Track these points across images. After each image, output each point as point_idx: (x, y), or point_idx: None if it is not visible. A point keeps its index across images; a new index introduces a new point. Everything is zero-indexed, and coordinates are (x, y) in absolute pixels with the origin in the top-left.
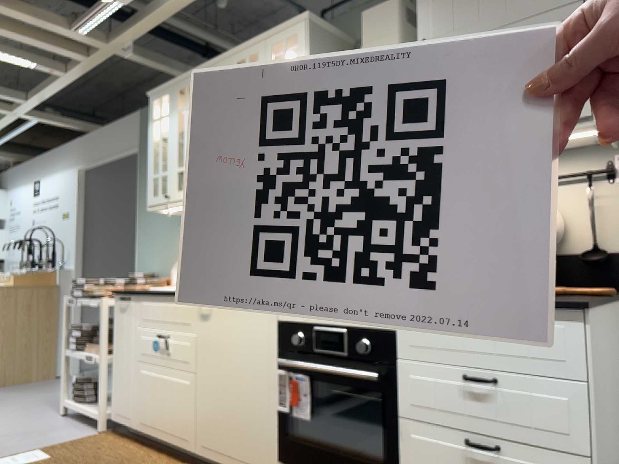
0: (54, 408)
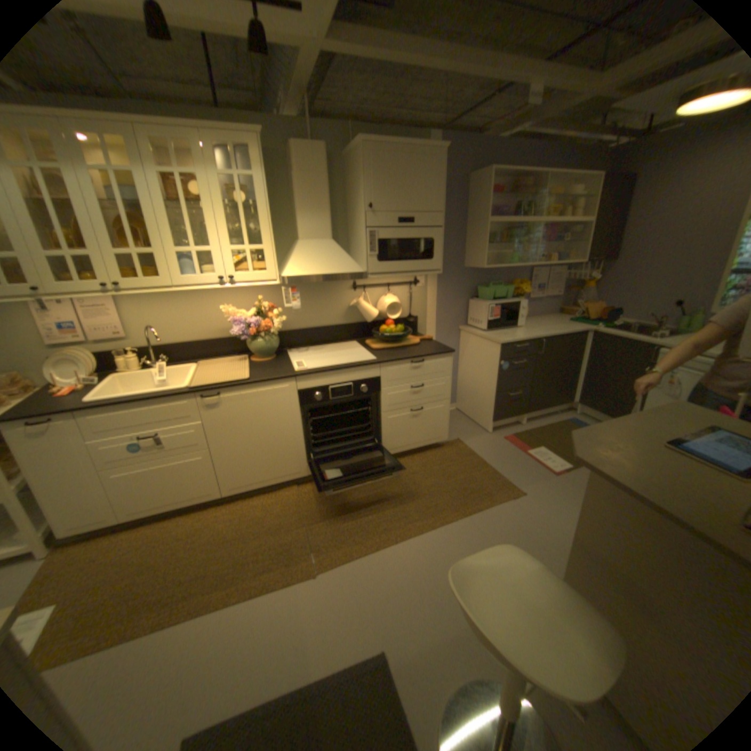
0: None
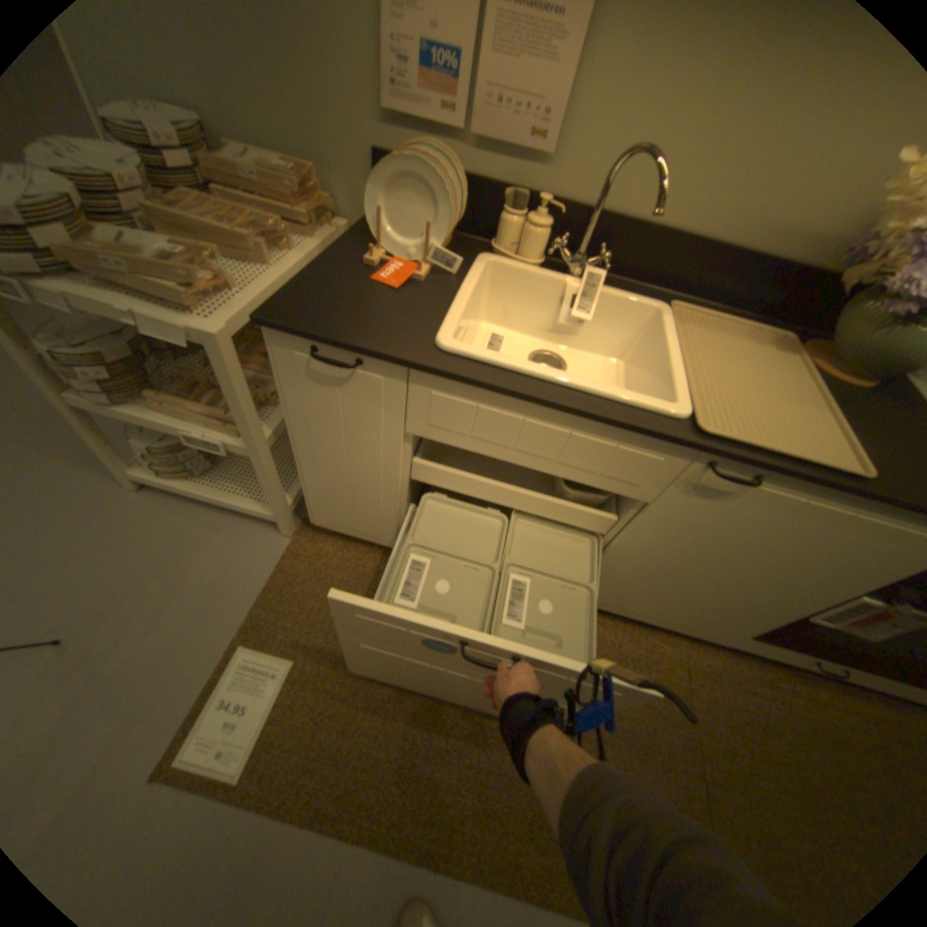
0: (78, 459)
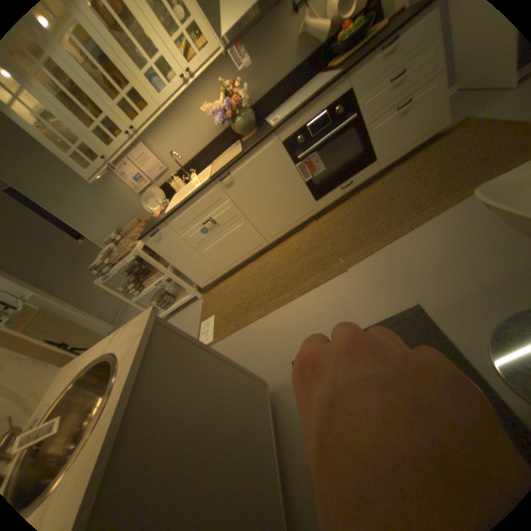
0: None
